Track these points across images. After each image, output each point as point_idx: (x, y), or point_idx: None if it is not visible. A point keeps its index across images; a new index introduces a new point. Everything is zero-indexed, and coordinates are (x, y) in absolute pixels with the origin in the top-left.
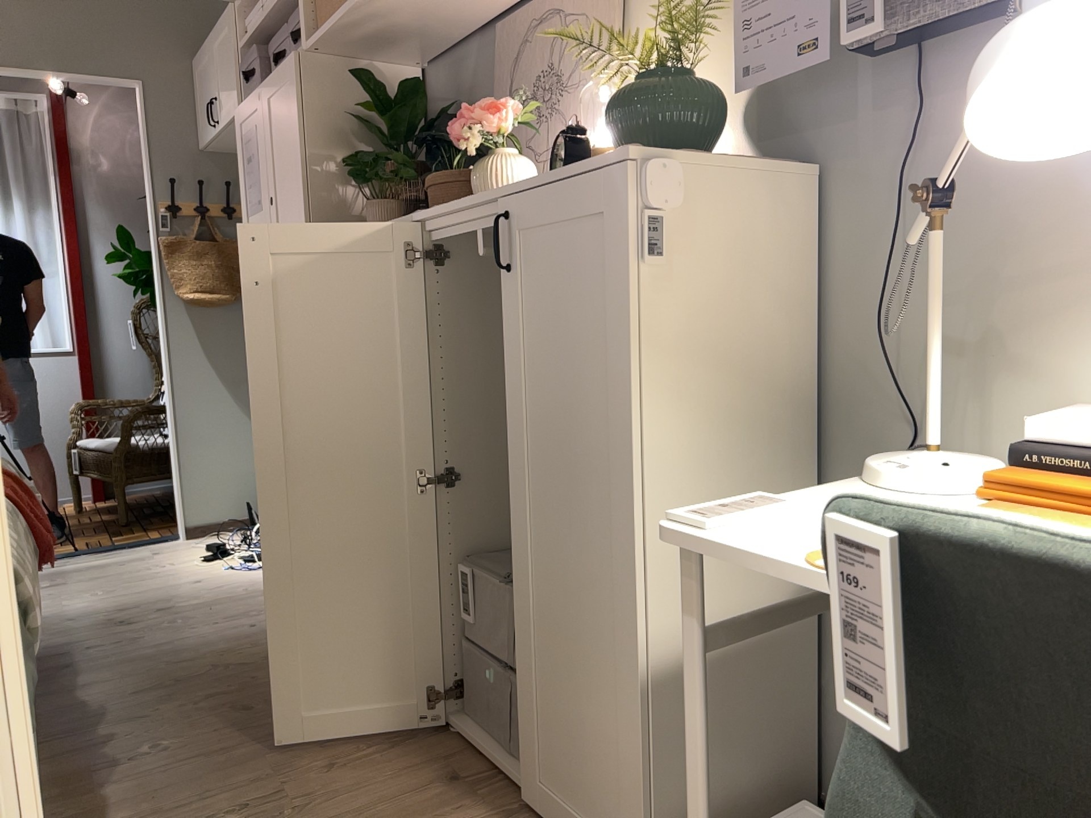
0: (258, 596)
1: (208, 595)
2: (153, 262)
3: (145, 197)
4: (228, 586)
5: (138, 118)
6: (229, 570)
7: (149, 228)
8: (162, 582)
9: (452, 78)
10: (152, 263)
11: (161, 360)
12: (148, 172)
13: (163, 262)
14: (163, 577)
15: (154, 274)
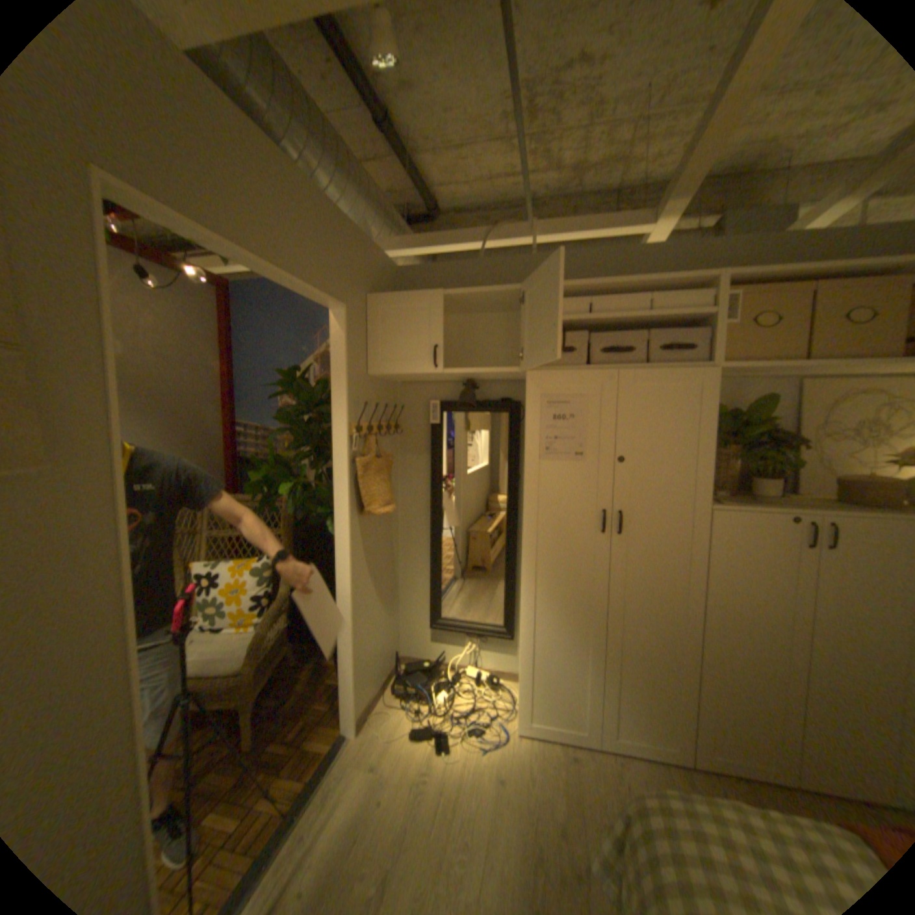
0: (579, 770)
1: (547, 793)
2: (341, 482)
3: (334, 417)
4: (535, 773)
5: (332, 340)
6: (491, 756)
7: (340, 450)
8: (478, 804)
9: (732, 395)
10: (336, 481)
11: (338, 574)
12: (346, 395)
13: (350, 481)
14: (462, 797)
15: (336, 492)
